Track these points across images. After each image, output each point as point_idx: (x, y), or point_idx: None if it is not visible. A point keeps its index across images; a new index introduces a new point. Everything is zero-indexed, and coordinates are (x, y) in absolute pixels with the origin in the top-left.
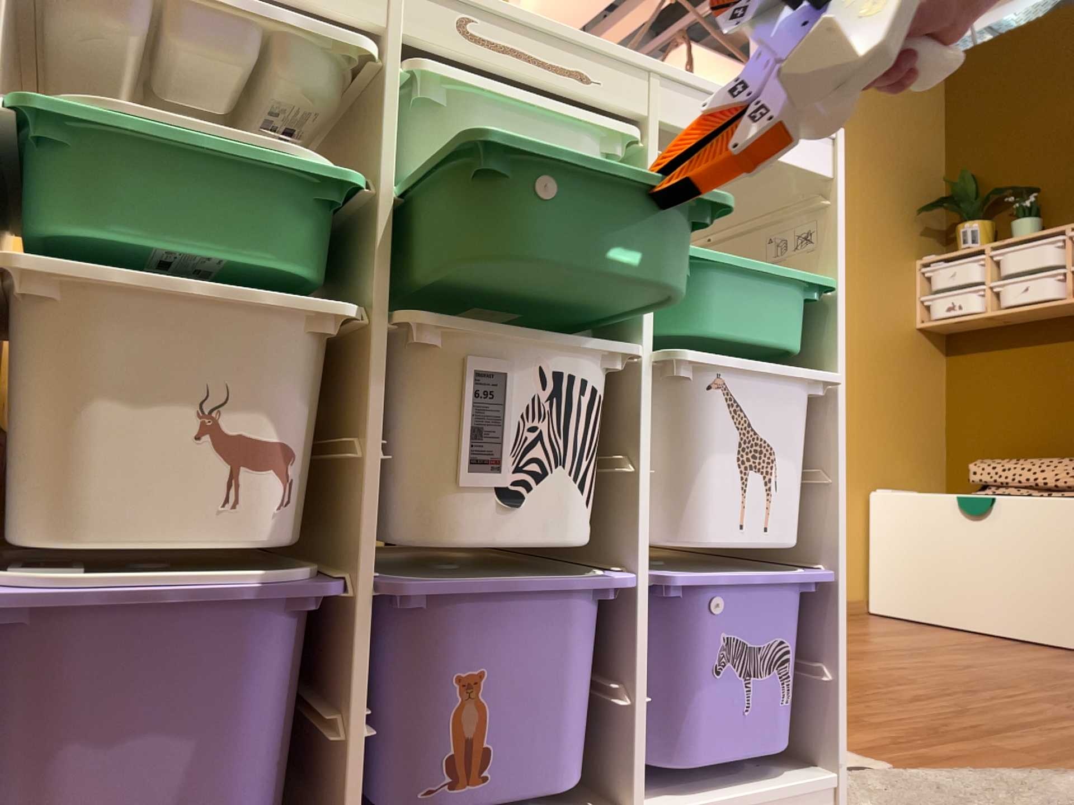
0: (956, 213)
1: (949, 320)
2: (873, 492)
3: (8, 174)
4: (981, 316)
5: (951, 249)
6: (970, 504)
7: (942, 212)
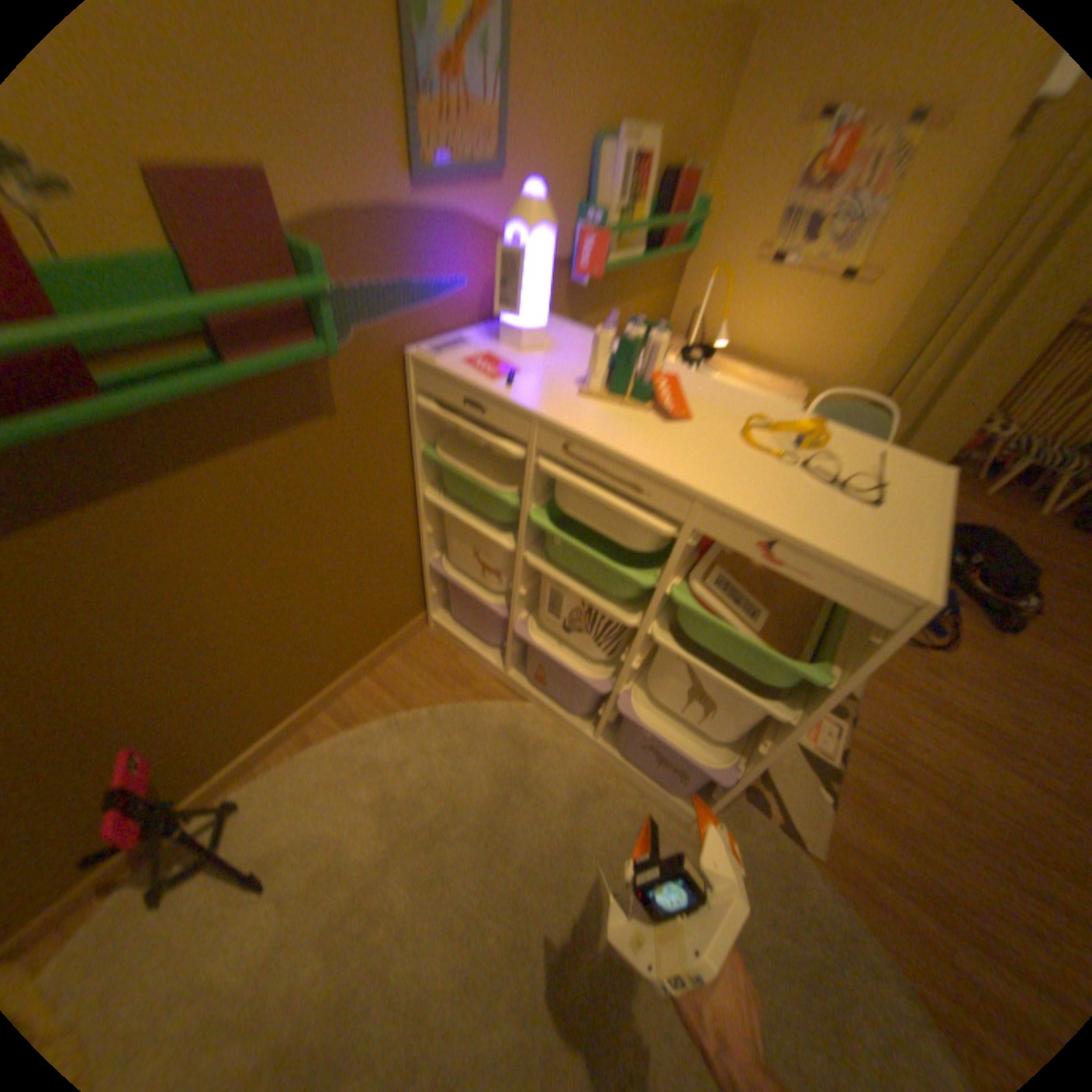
0: None
1: None
2: None
3: (425, 463)
4: None
5: None
6: None
7: None
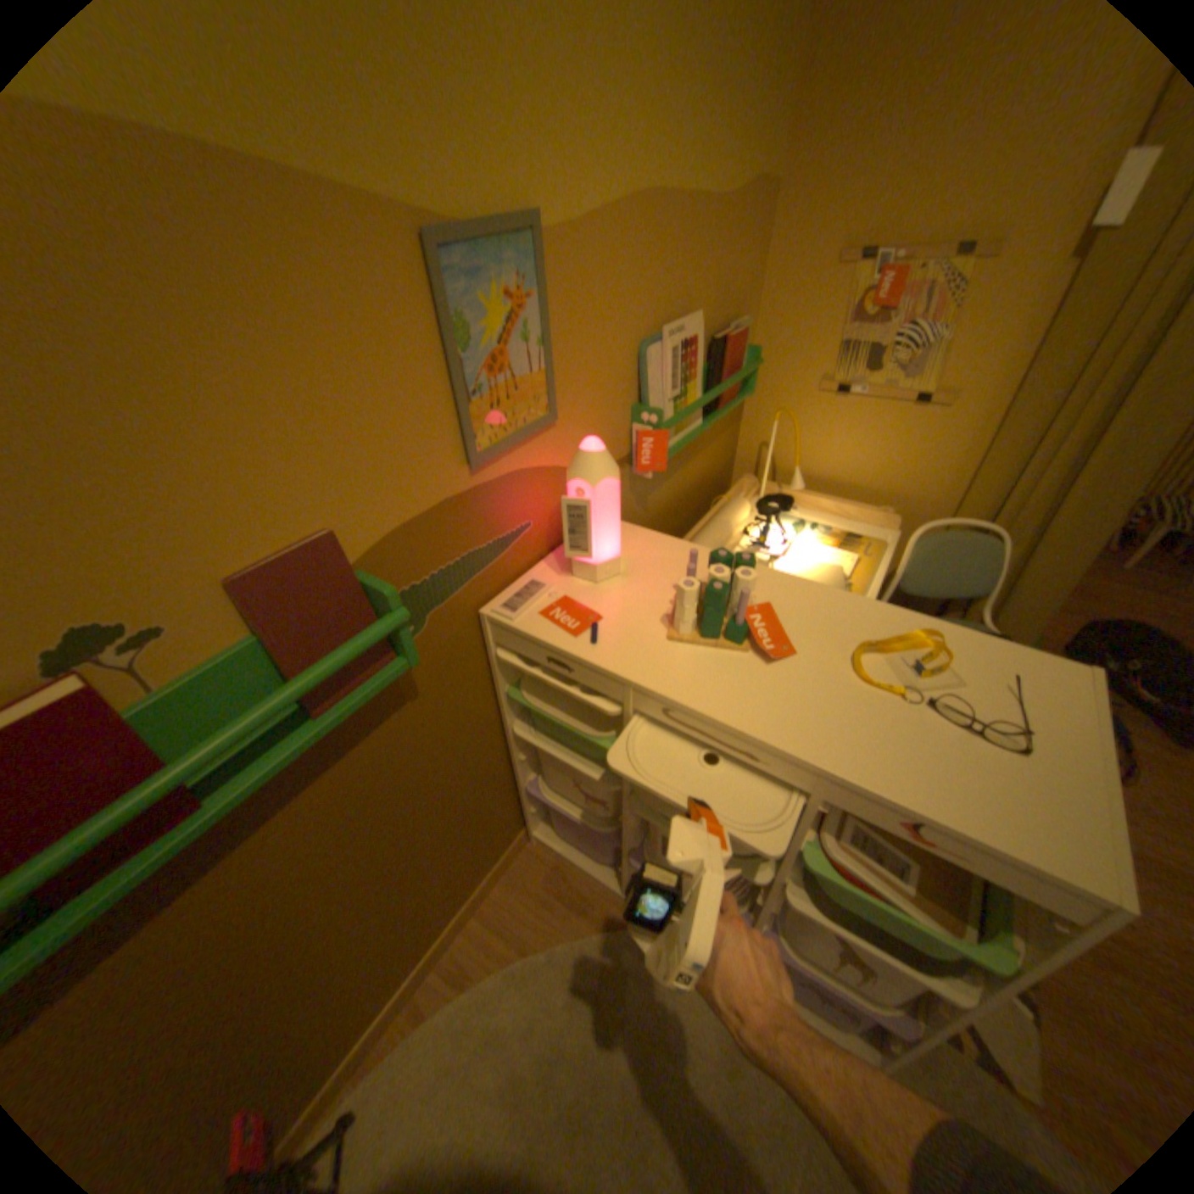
0: None
1: None
2: None
3: (511, 702)
4: None
5: None
6: None
7: None
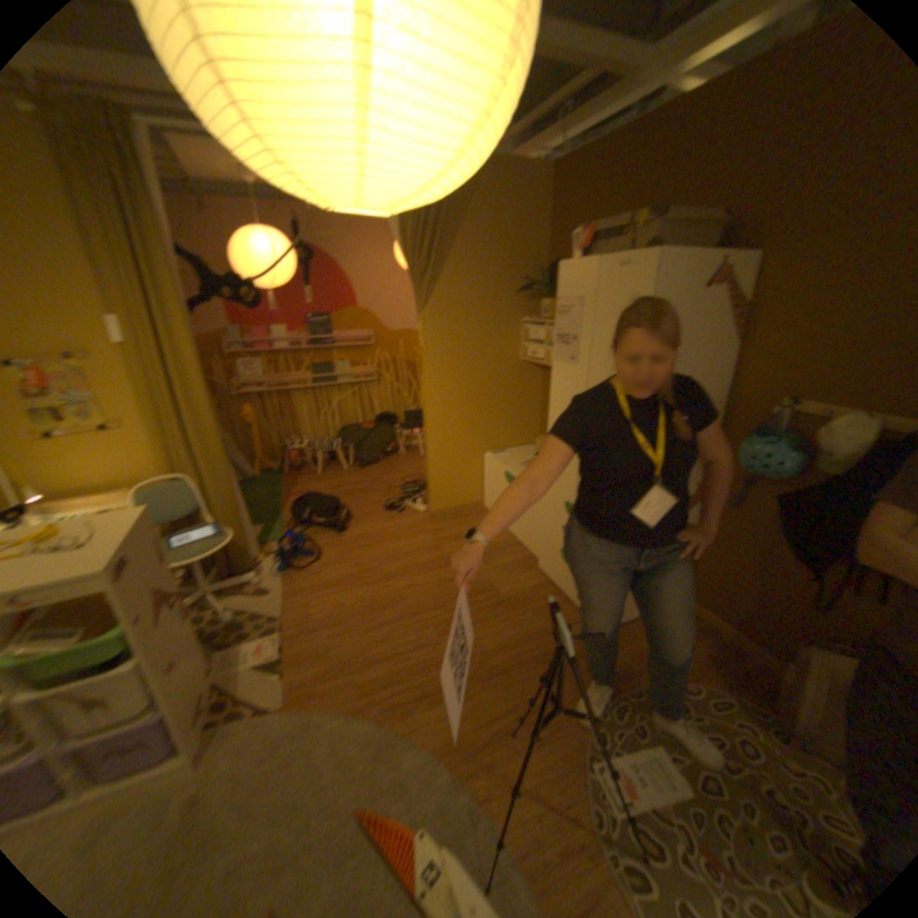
0: (544, 291)
1: (533, 362)
2: (484, 458)
3: None
4: (544, 365)
5: (541, 314)
6: (508, 481)
7: (535, 291)
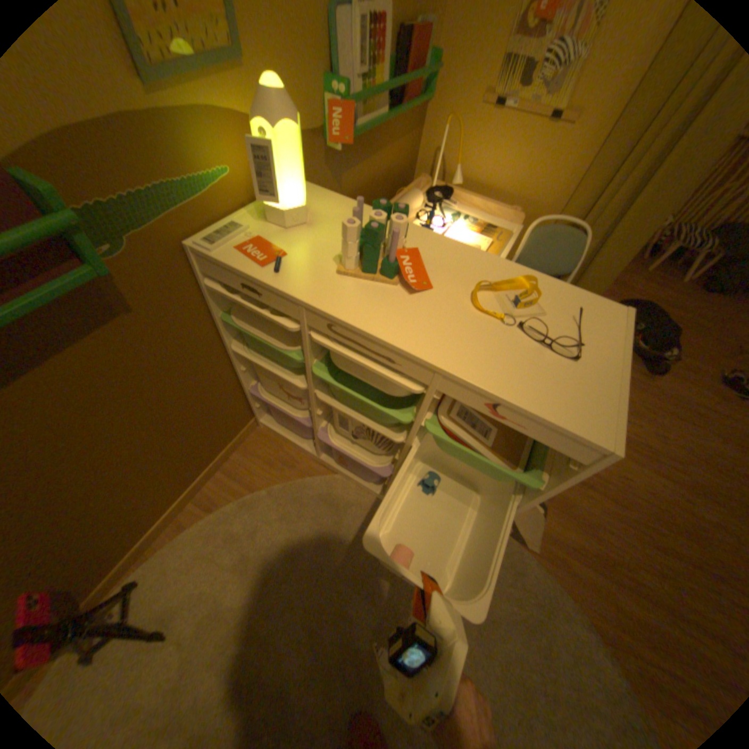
0: None
1: None
2: None
3: (226, 326)
4: None
5: None
6: None
7: None
